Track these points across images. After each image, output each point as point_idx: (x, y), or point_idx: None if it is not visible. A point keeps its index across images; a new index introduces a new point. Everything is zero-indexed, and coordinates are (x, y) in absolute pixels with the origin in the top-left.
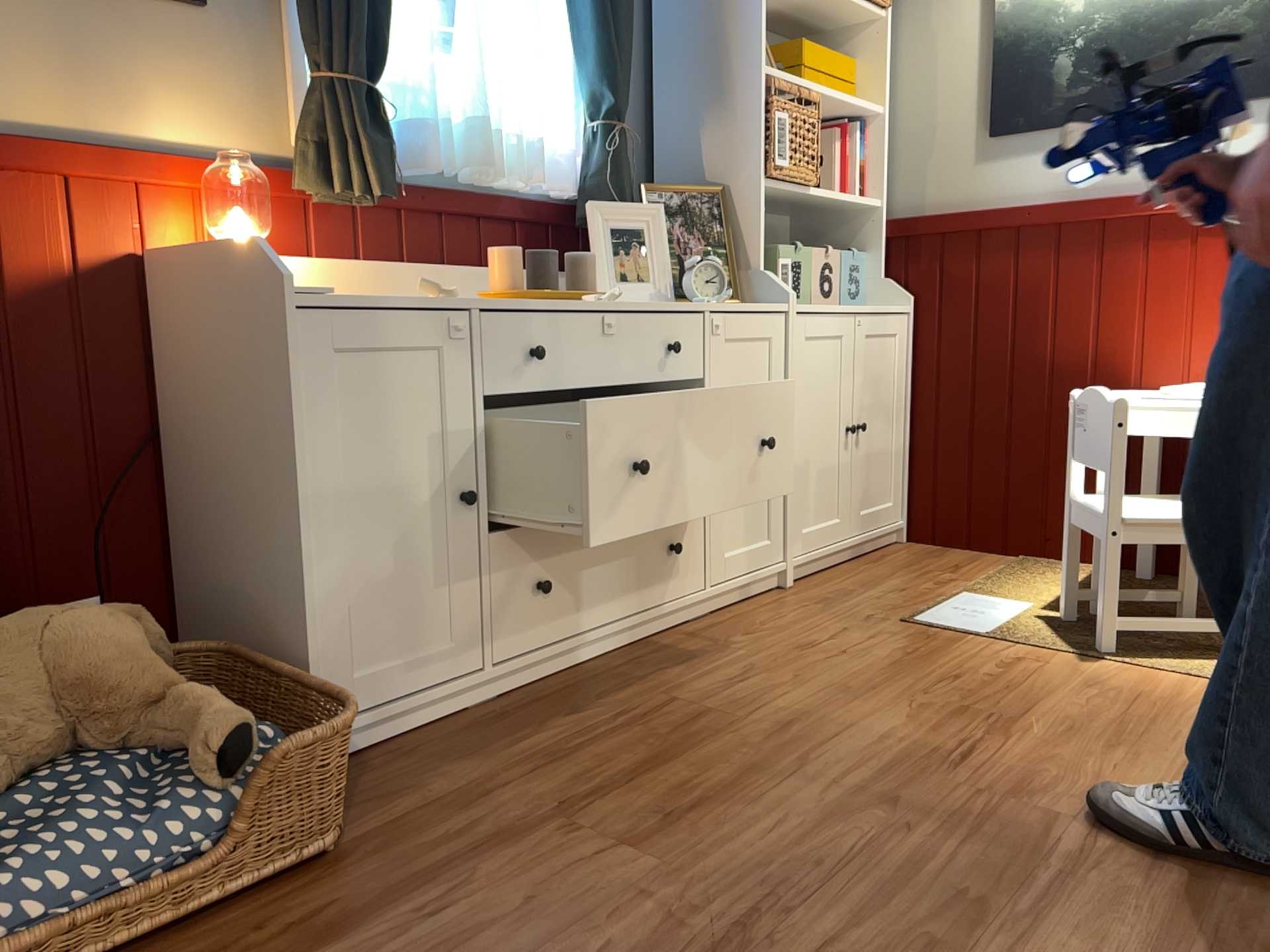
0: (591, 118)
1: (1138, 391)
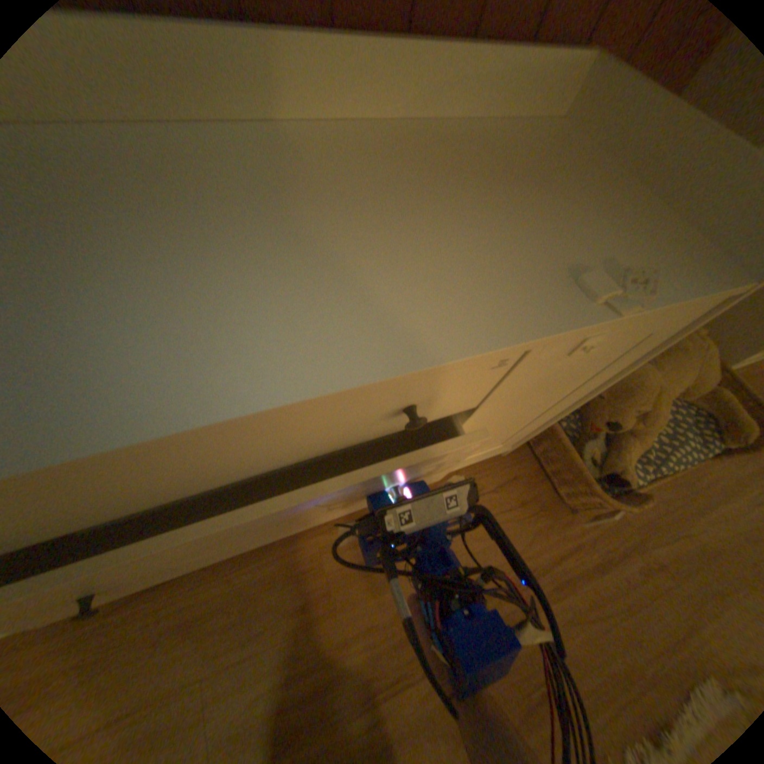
0: None
1: None
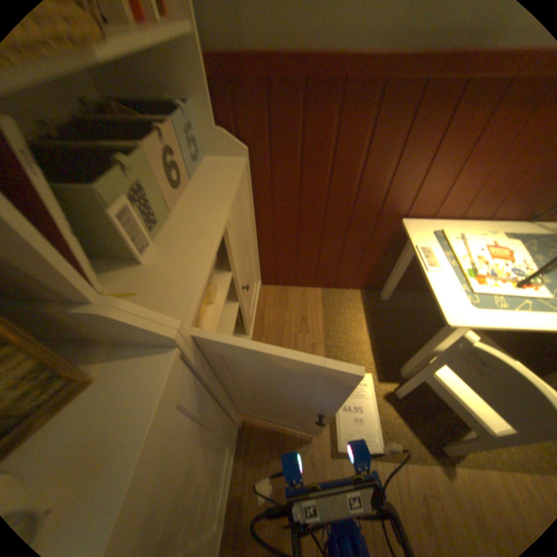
0: None
1: (410, 222)
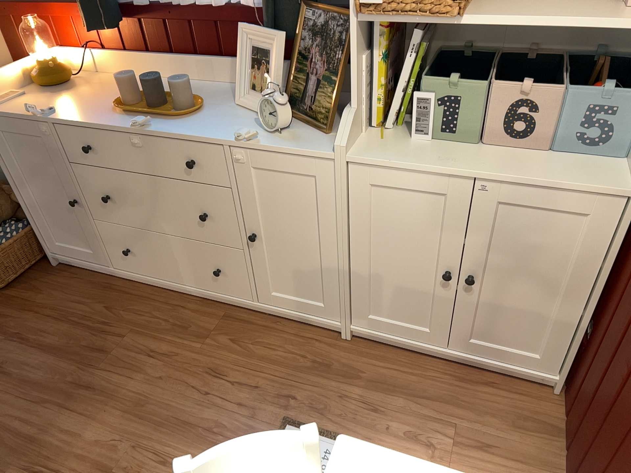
0: None
1: None
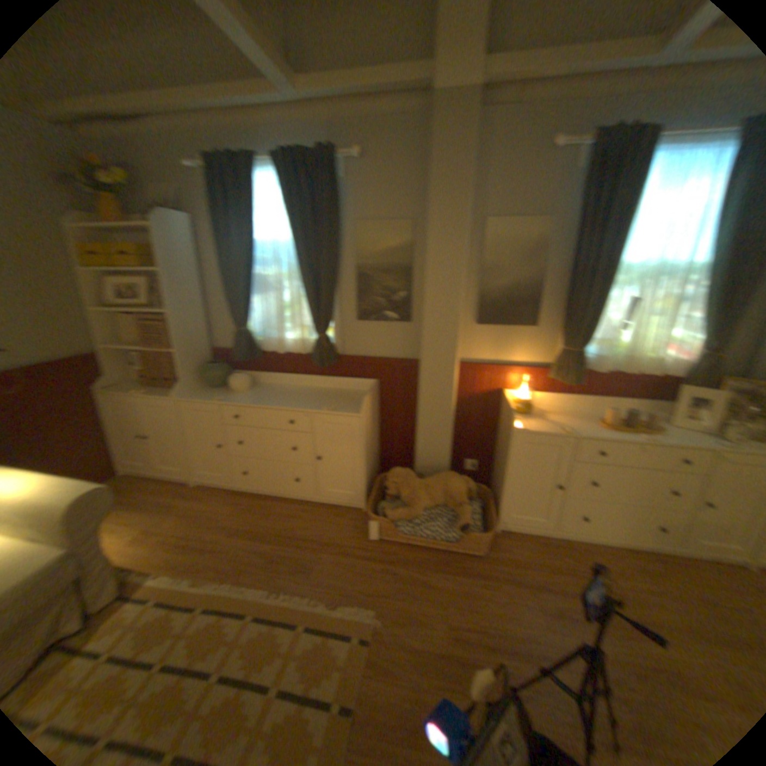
0: (702, 348)
1: None
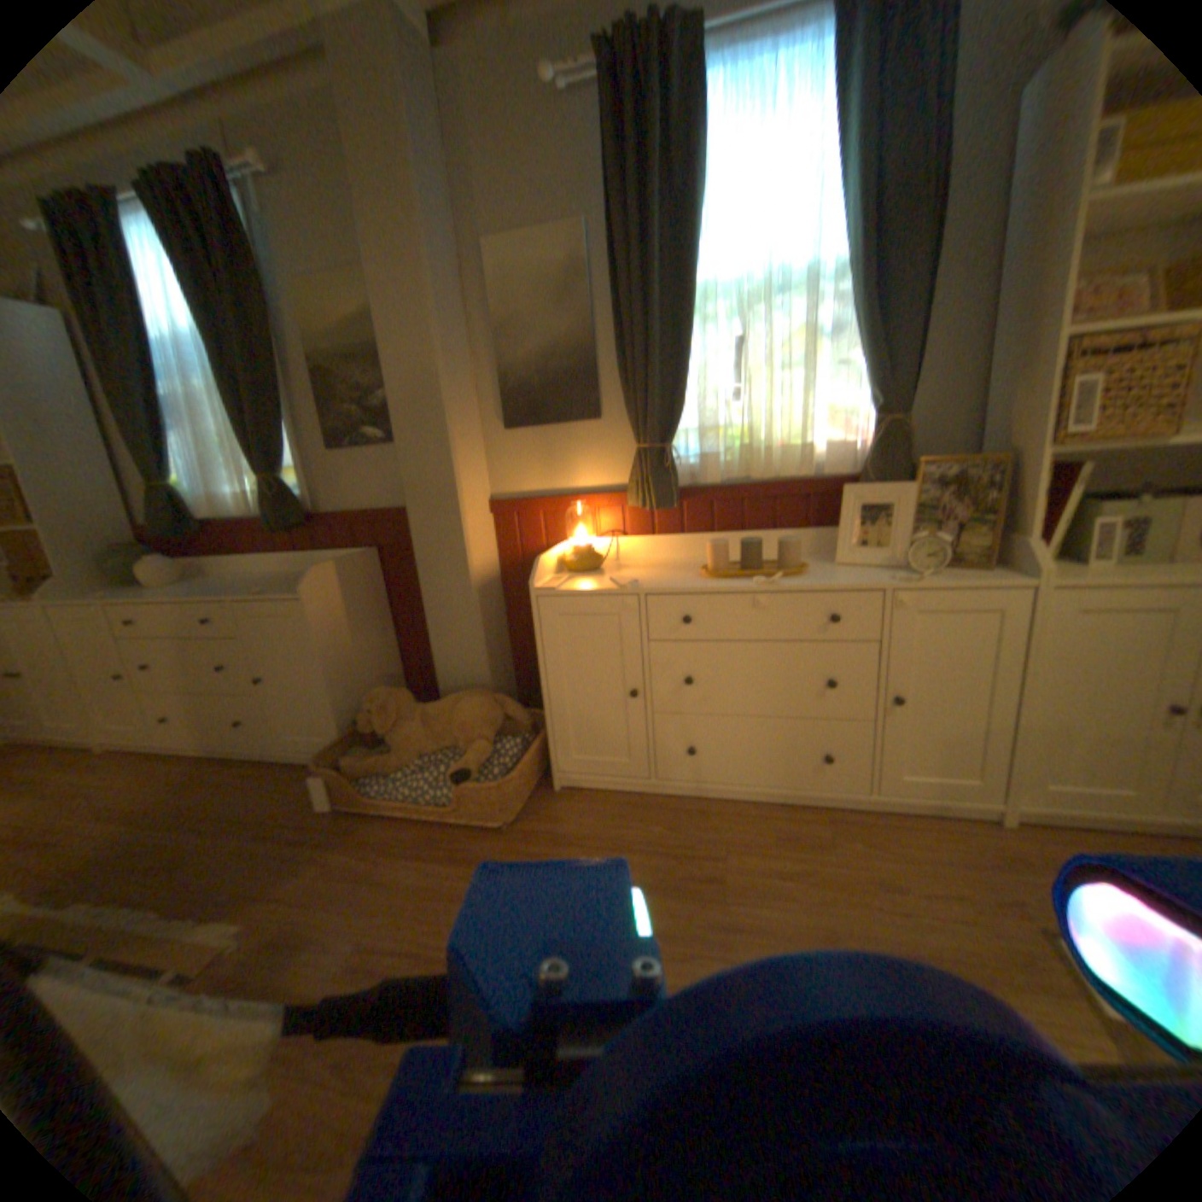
0: (875, 411)
1: None
